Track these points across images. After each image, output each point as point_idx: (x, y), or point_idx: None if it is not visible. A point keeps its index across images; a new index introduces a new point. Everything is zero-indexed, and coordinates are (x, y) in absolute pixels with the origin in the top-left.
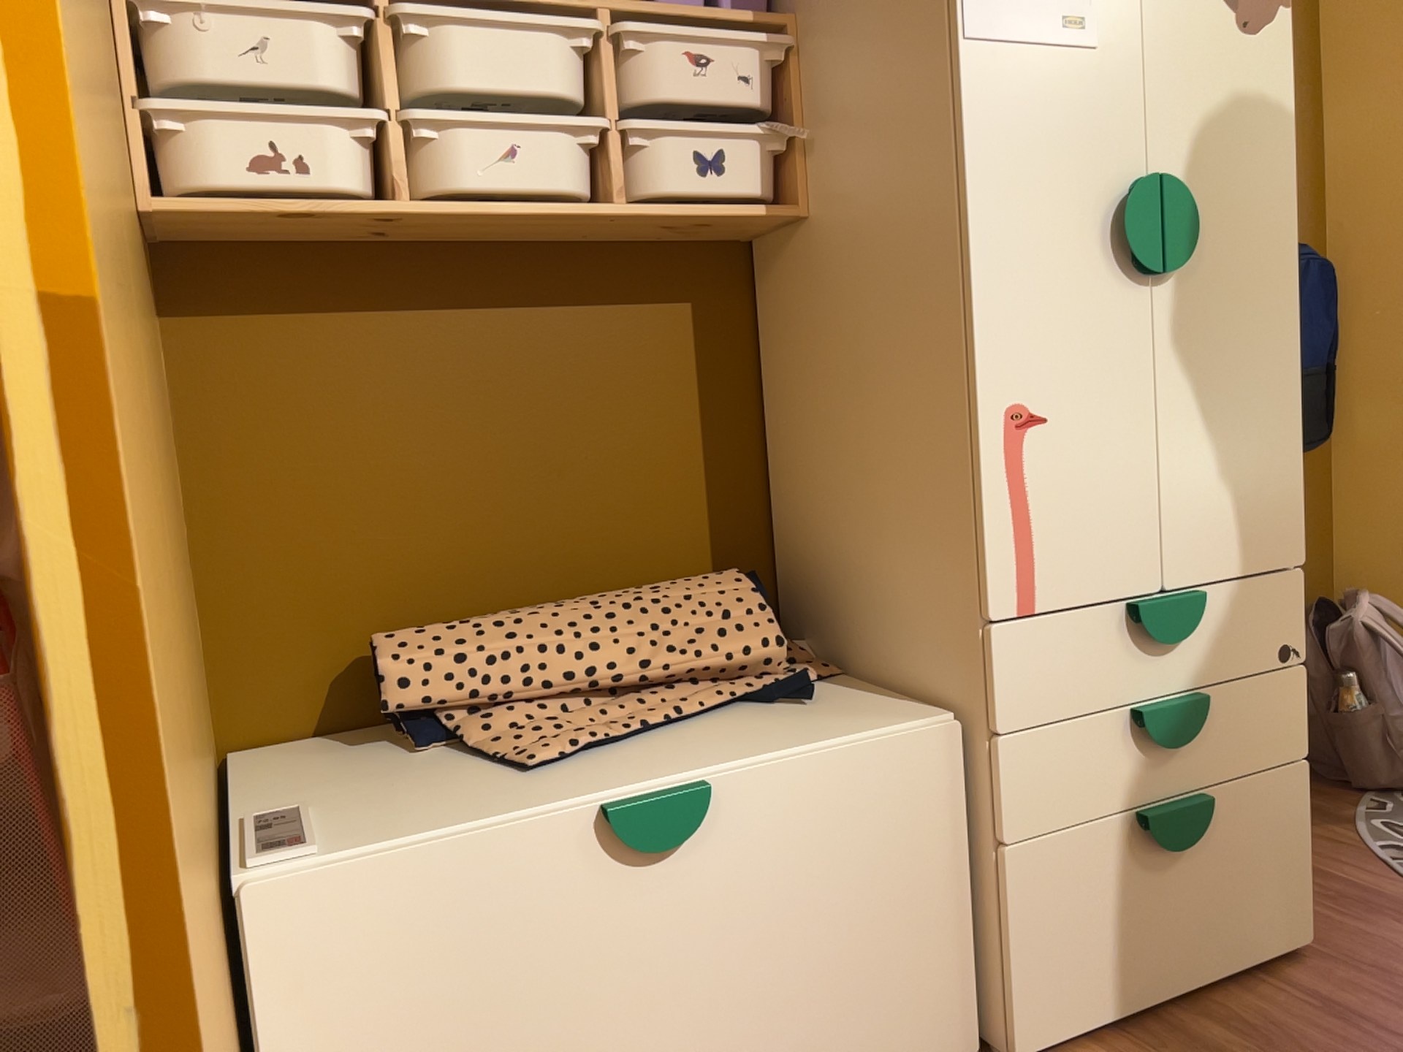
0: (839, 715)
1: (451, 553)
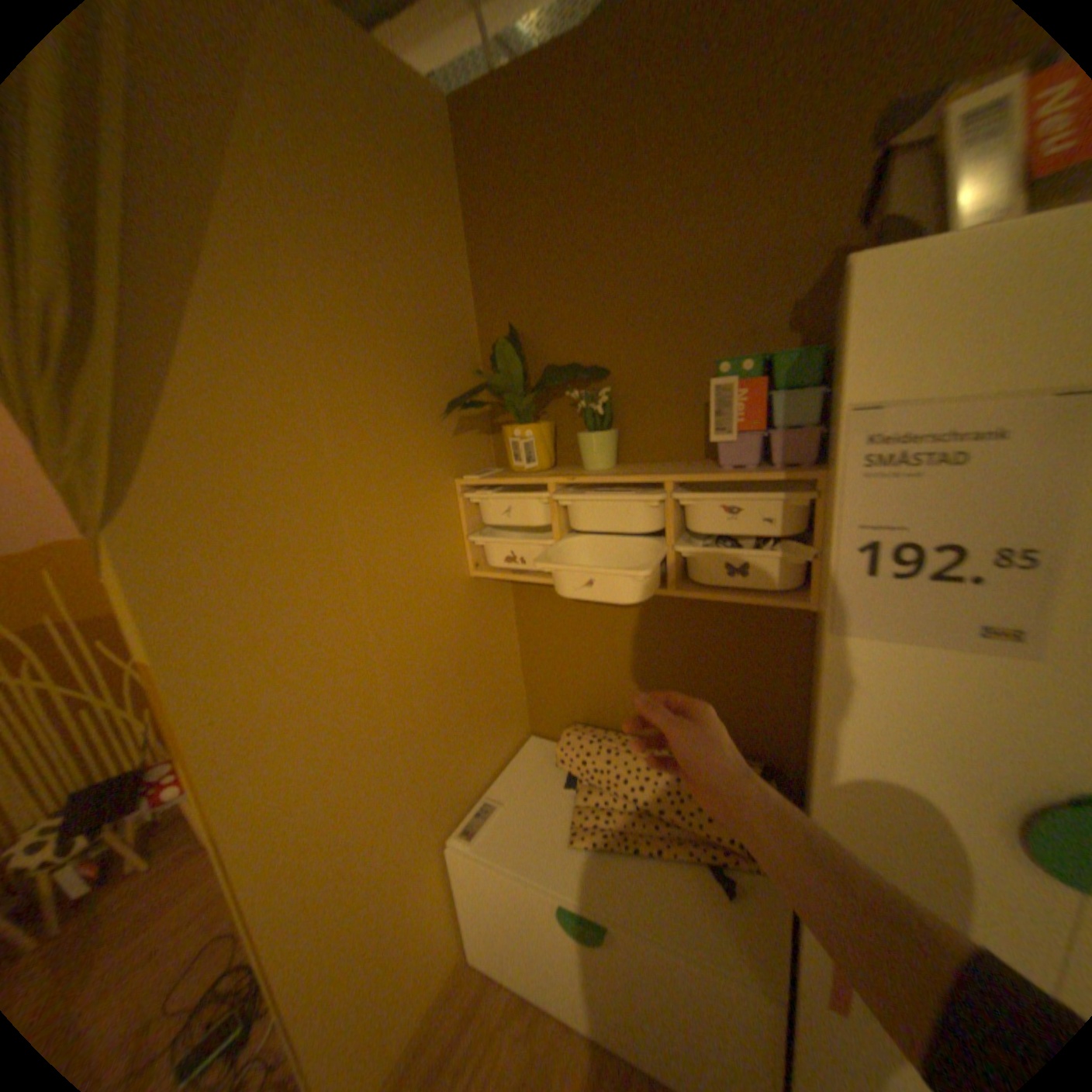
0: (728, 927)
1: (614, 696)
